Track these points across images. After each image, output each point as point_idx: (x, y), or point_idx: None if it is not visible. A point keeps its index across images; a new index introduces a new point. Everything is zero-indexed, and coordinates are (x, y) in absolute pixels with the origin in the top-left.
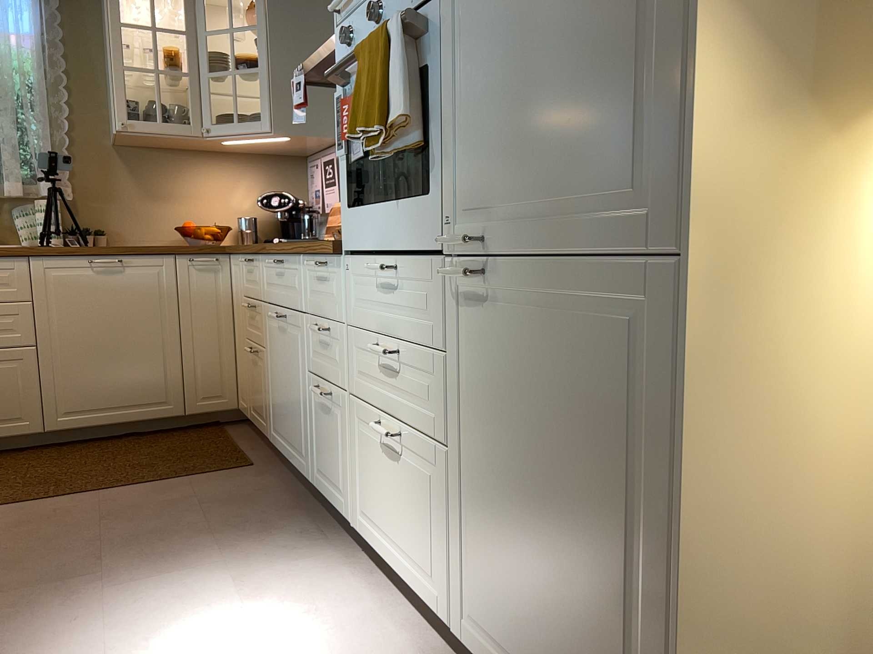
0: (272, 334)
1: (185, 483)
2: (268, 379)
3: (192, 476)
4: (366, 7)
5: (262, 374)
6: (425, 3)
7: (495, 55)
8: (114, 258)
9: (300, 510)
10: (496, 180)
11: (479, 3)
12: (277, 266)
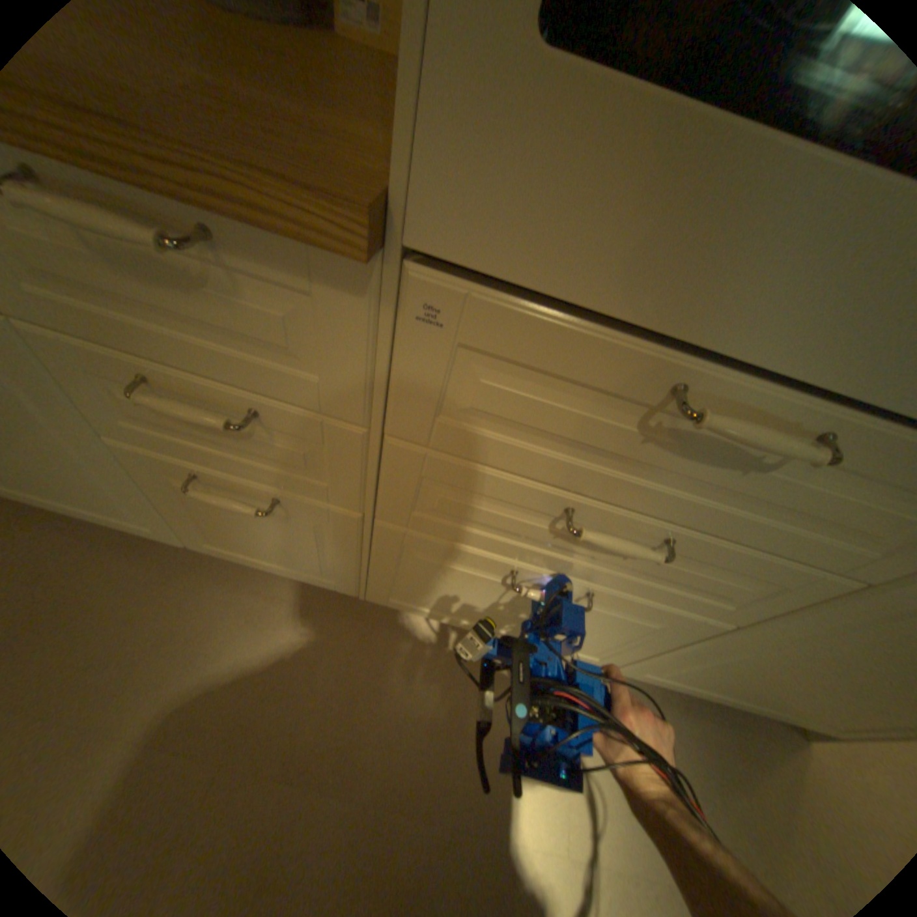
0: None
1: None
2: None
3: None
4: None
5: None
6: None
7: None
8: None
9: (171, 570)
10: None
11: None
12: None
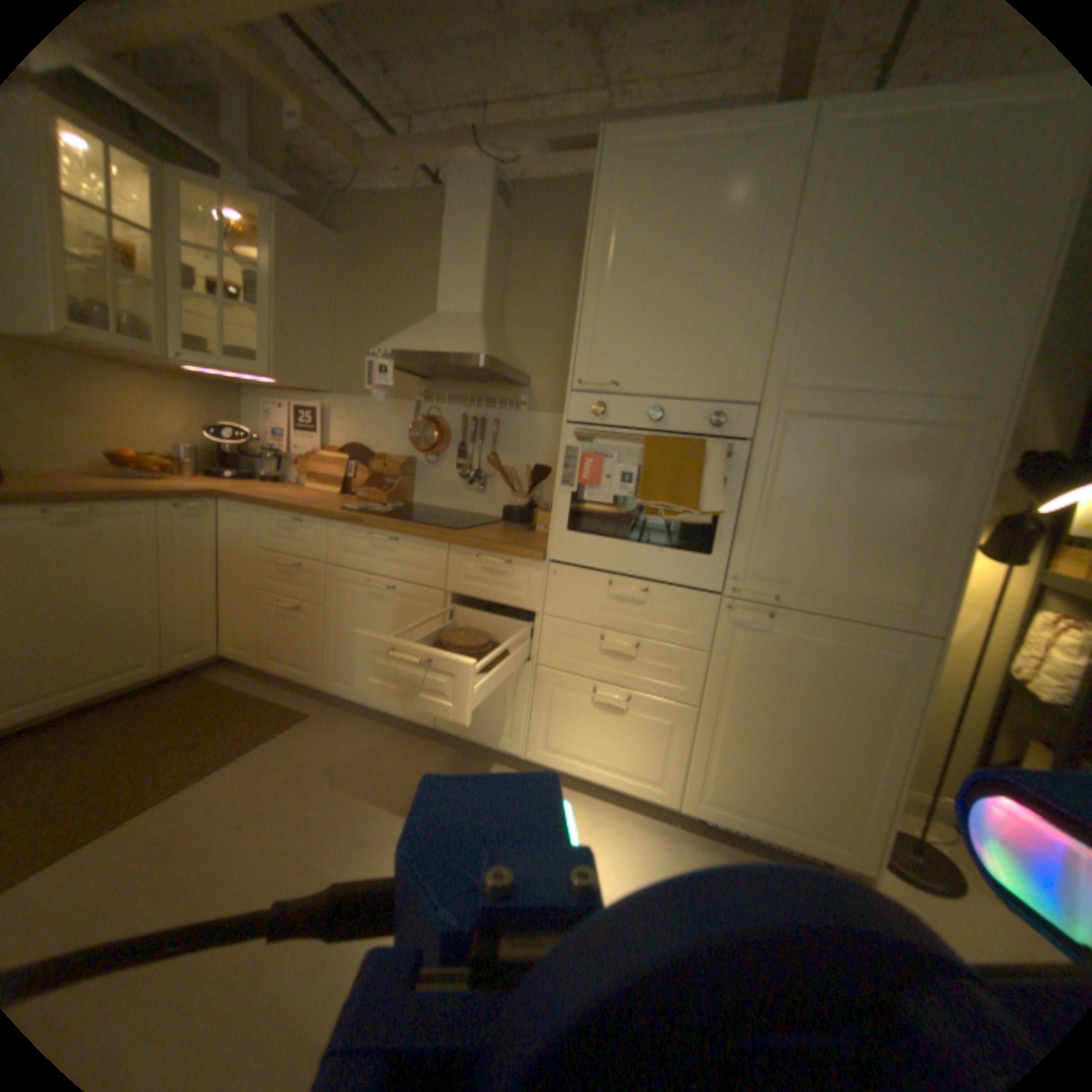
0: (349, 597)
1: (262, 755)
2: (328, 635)
3: (259, 745)
4: (624, 397)
5: (311, 630)
6: (721, 435)
7: (803, 501)
8: (77, 506)
9: (417, 750)
10: (789, 566)
11: (791, 465)
12: (384, 542)
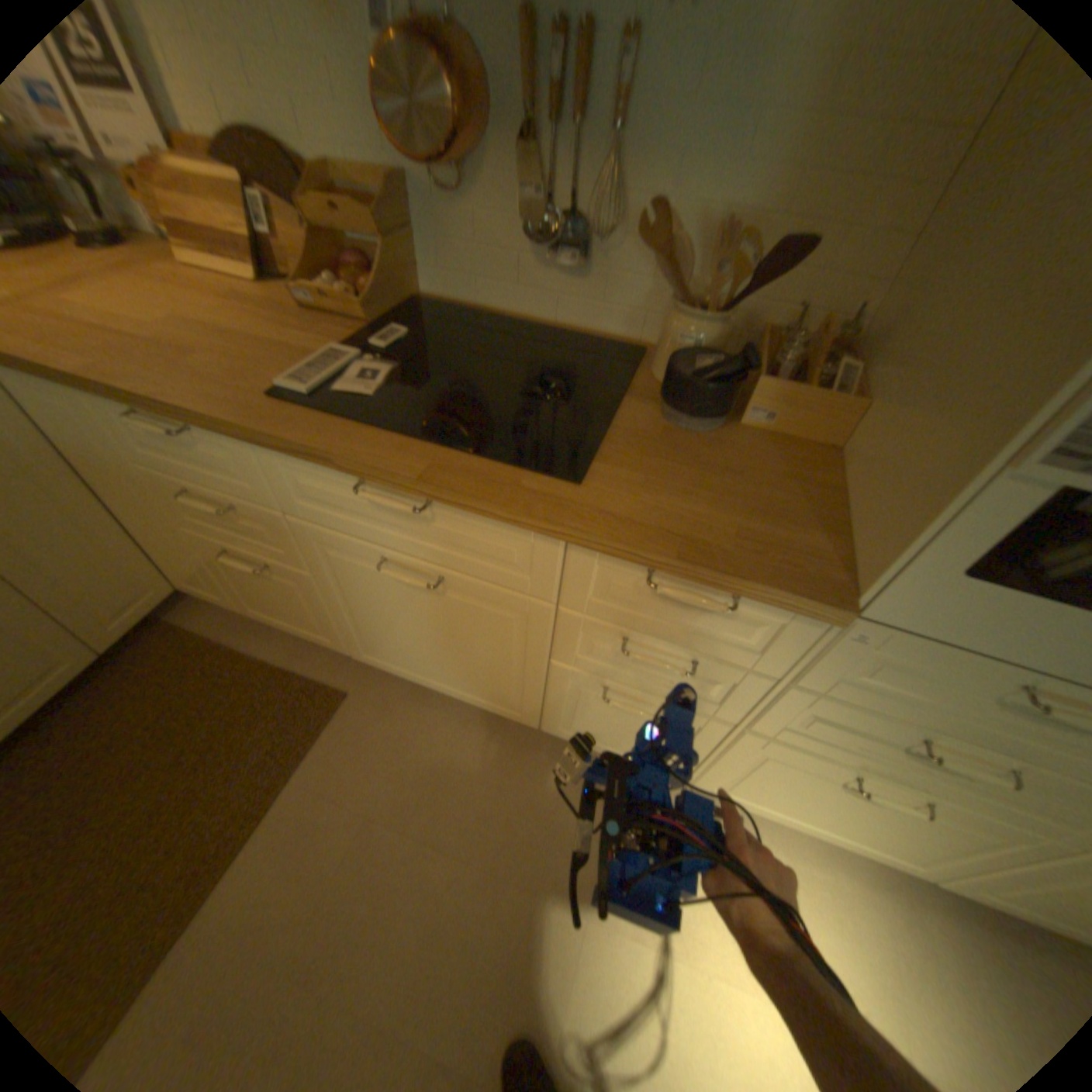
0: (355, 572)
1: (301, 795)
2: (337, 609)
3: (291, 772)
4: None
5: (303, 595)
6: None
7: None
8: None
9: (519, 746)
10: None
11: None
12: (402, 505)
